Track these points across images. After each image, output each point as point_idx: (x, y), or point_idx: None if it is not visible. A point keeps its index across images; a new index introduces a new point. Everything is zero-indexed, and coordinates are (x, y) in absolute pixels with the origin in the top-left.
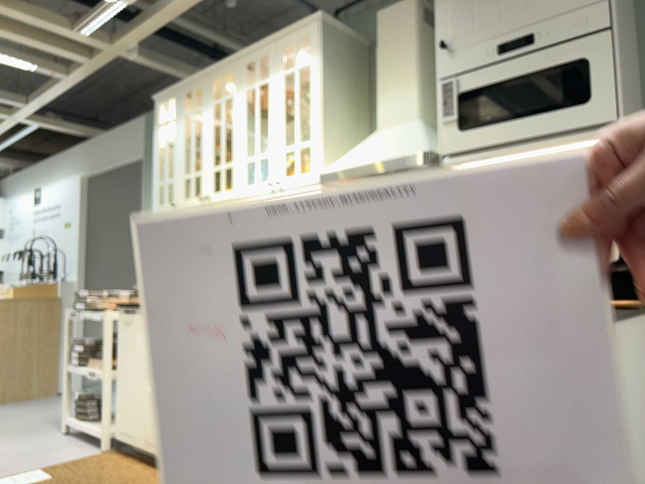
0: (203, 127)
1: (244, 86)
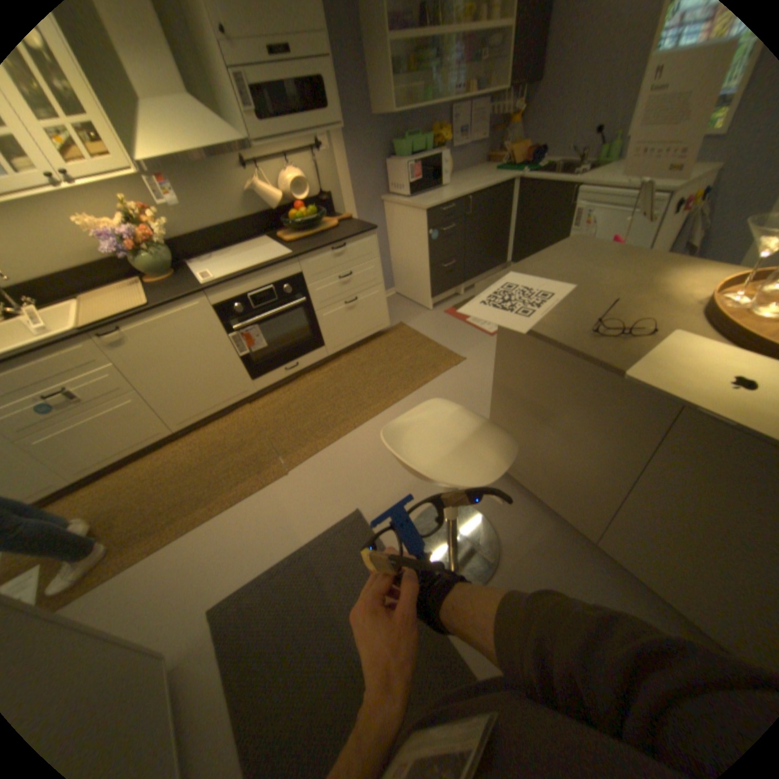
0: None
1: None
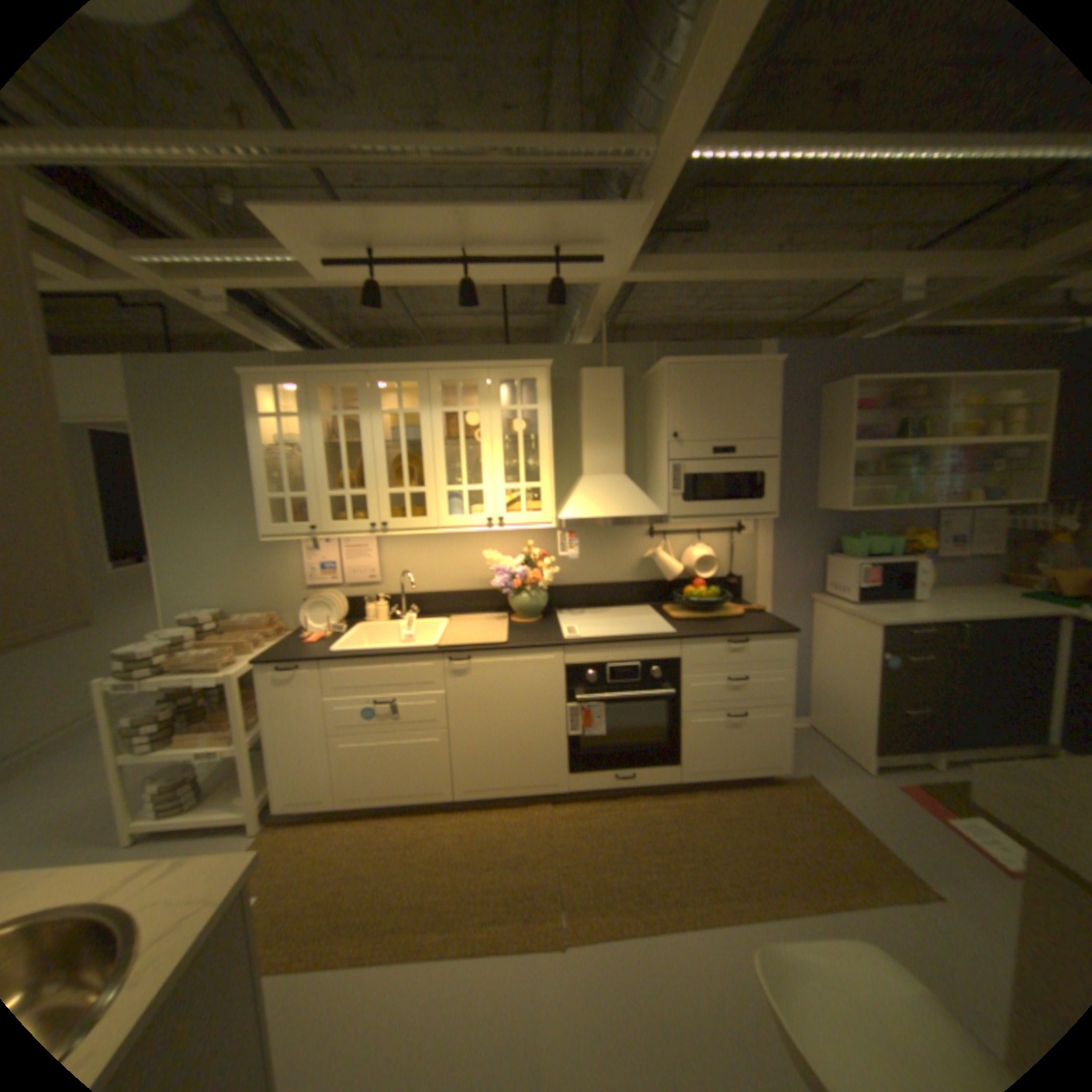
0: (367, 438)
1: (441, 406)
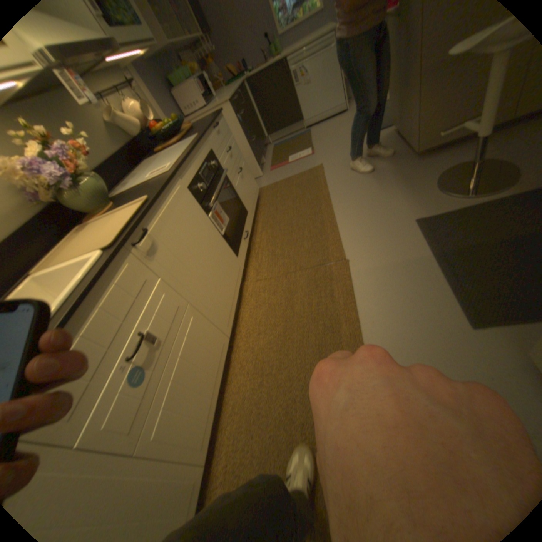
0: None
1: None
